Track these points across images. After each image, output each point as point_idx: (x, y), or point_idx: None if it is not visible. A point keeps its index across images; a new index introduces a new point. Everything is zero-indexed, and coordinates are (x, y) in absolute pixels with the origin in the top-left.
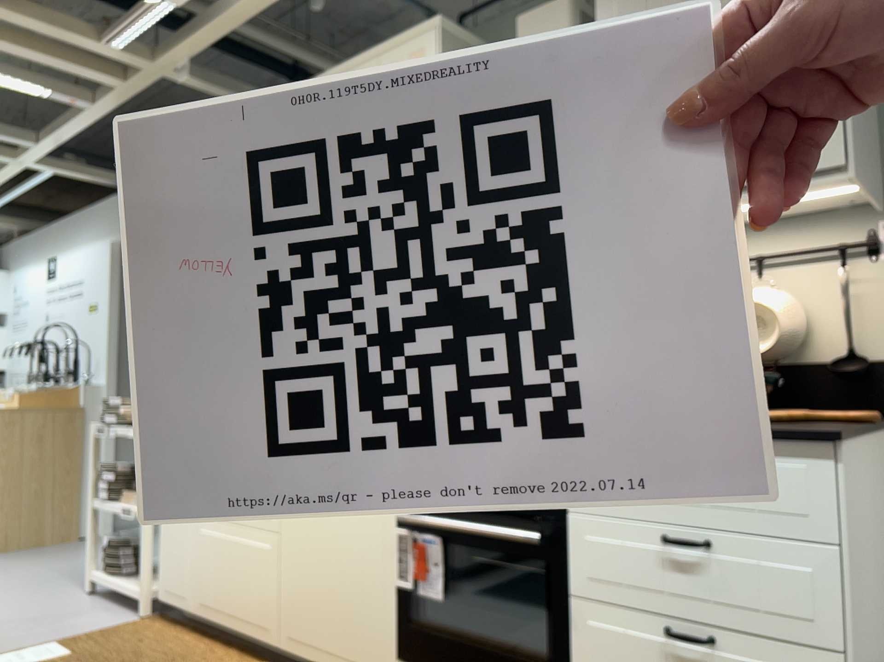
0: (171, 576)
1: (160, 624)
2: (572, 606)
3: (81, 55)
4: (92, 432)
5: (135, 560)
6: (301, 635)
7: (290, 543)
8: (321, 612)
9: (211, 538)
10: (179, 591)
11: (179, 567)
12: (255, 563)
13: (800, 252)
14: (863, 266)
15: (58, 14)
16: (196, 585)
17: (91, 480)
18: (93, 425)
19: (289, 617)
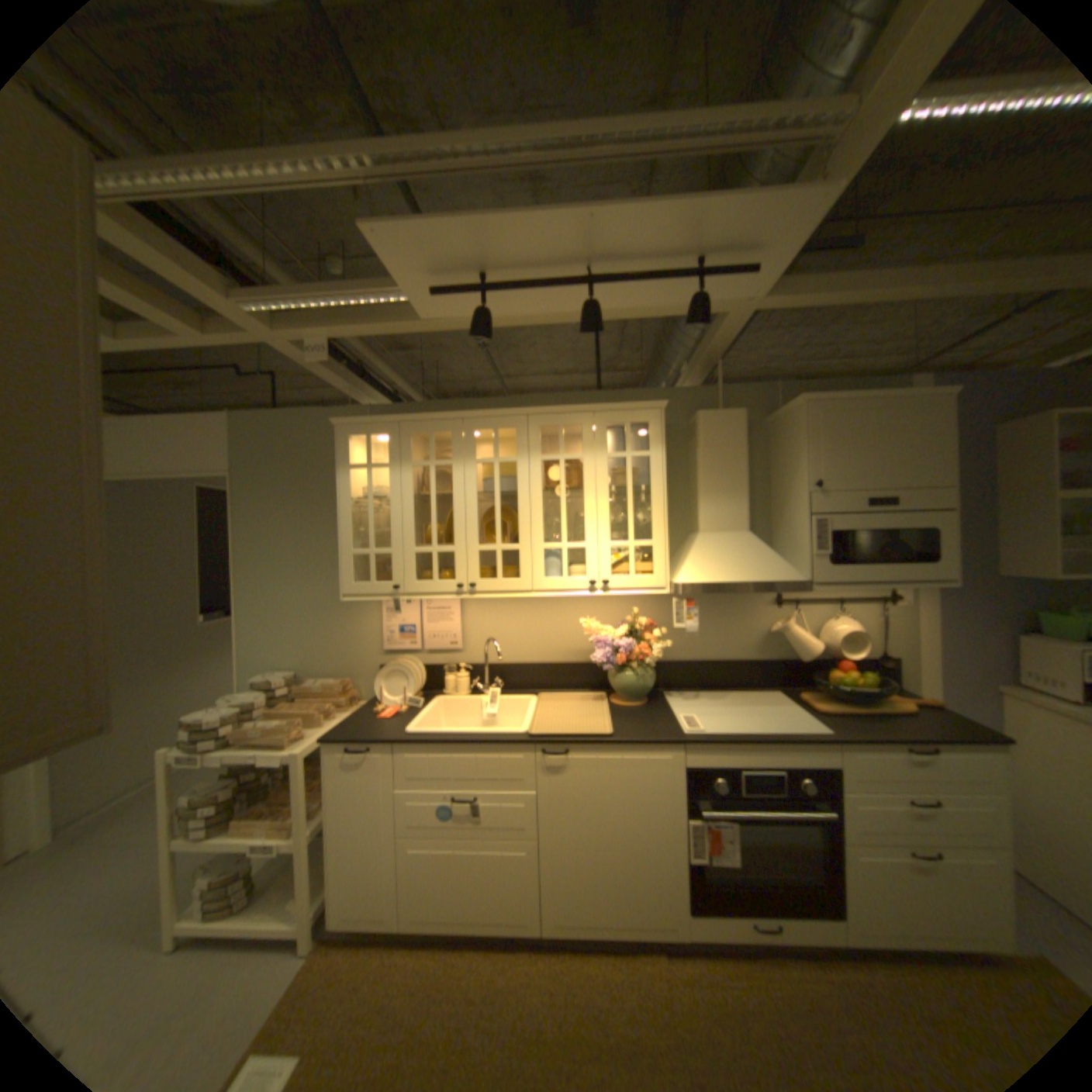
0: (356, 904)
1: (341, 956)
2: (847, 853)
3: (155, 291)
4: (164, 763)
5: (244, 890)
6: (576, 922)
7: (556, 848)
8: (601, 899)
9: (429, 858)
10: (373, 916)
11: (372, 892)
12: (505, 872)
13: (865, 600)
14: (890, 610)
15: (185, 250)
16: (406, 905)
17: (166, 822)
18: (164, 755)
19: (558, 910)
